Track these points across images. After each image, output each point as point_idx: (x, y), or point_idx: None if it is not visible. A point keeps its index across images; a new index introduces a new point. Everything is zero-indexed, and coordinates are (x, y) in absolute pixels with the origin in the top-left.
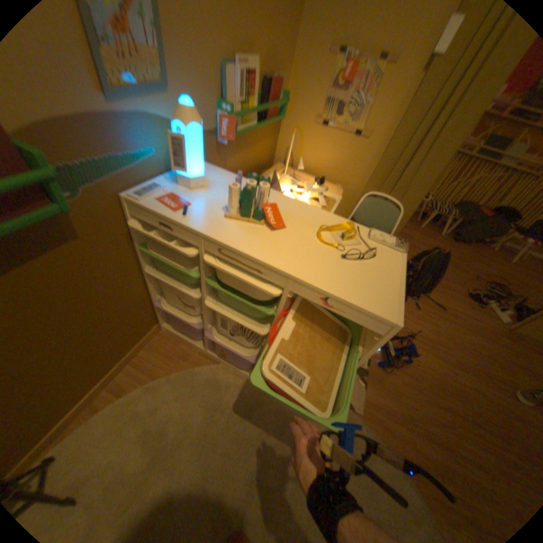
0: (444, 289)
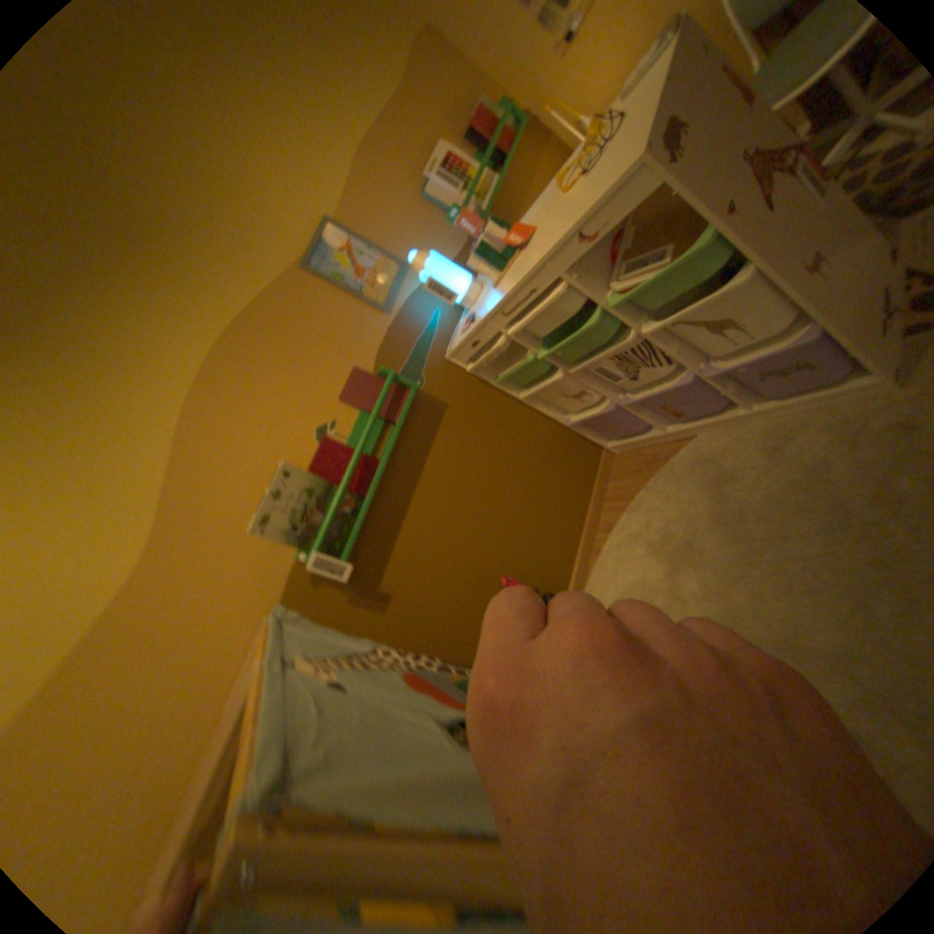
0: None
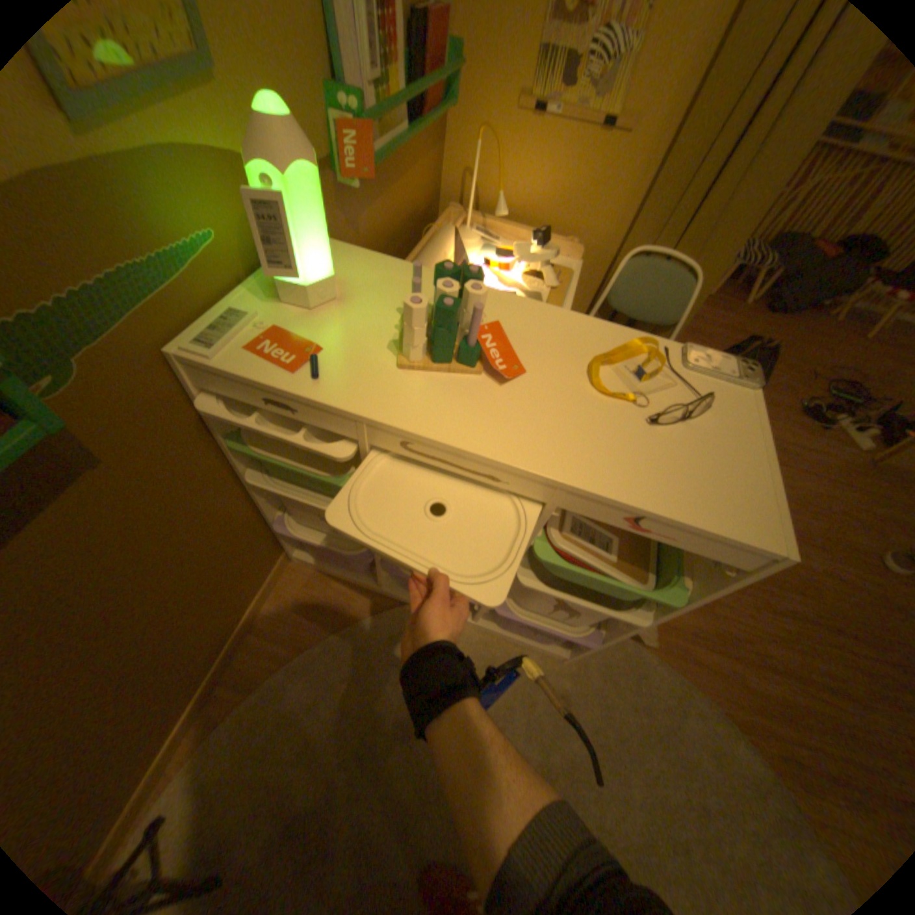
0: None
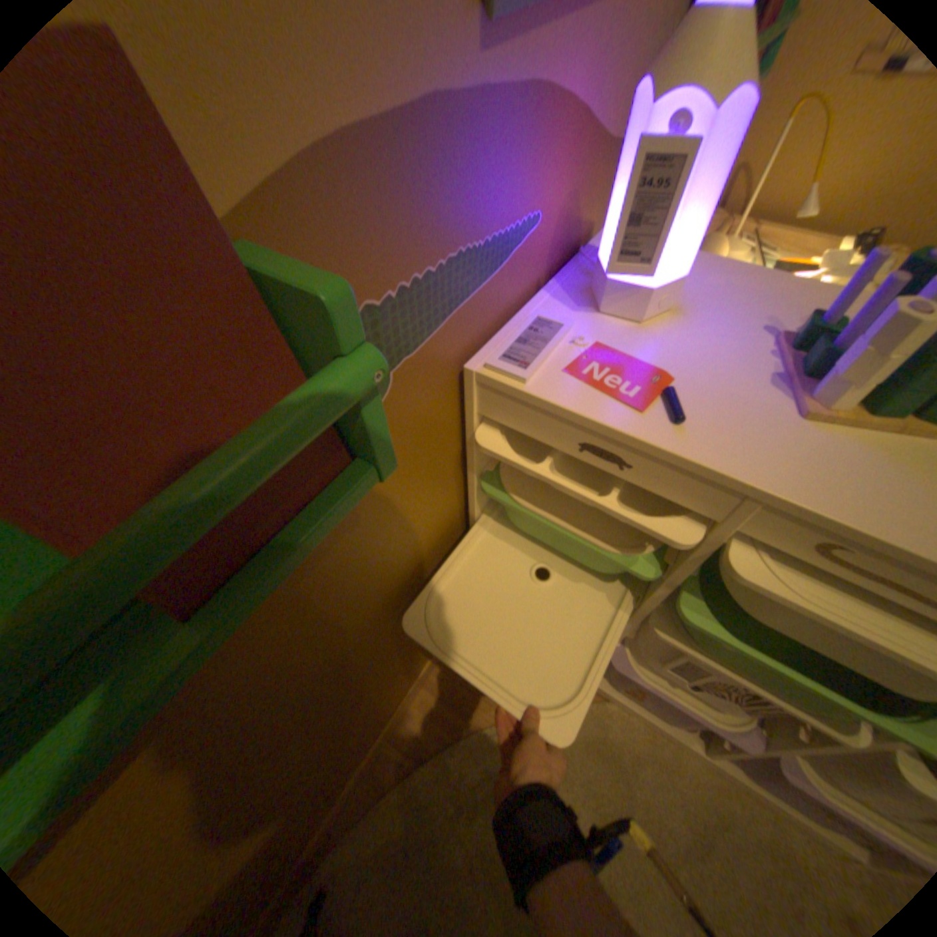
0: None
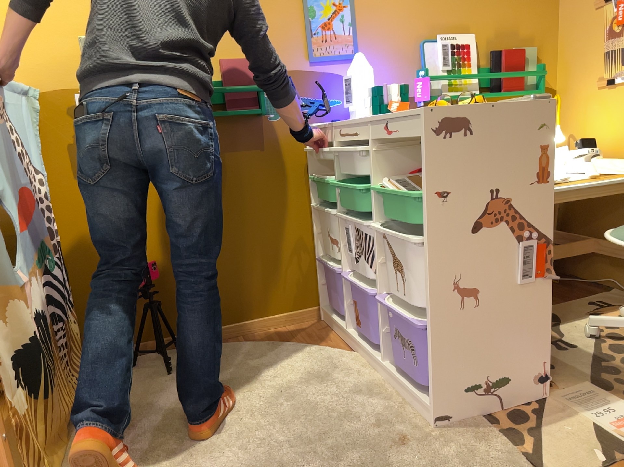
0: None
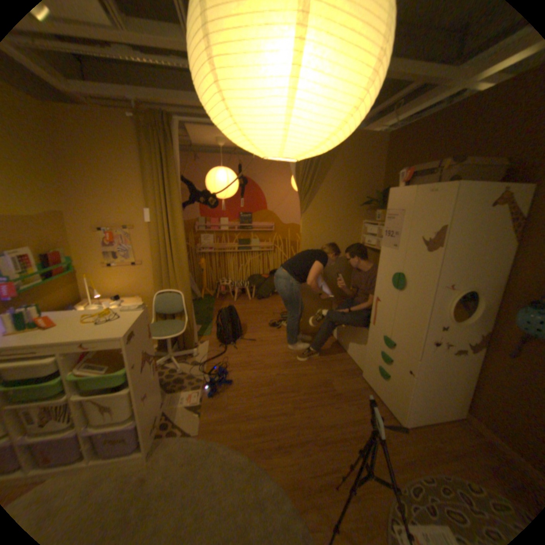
0: (253, 329)
